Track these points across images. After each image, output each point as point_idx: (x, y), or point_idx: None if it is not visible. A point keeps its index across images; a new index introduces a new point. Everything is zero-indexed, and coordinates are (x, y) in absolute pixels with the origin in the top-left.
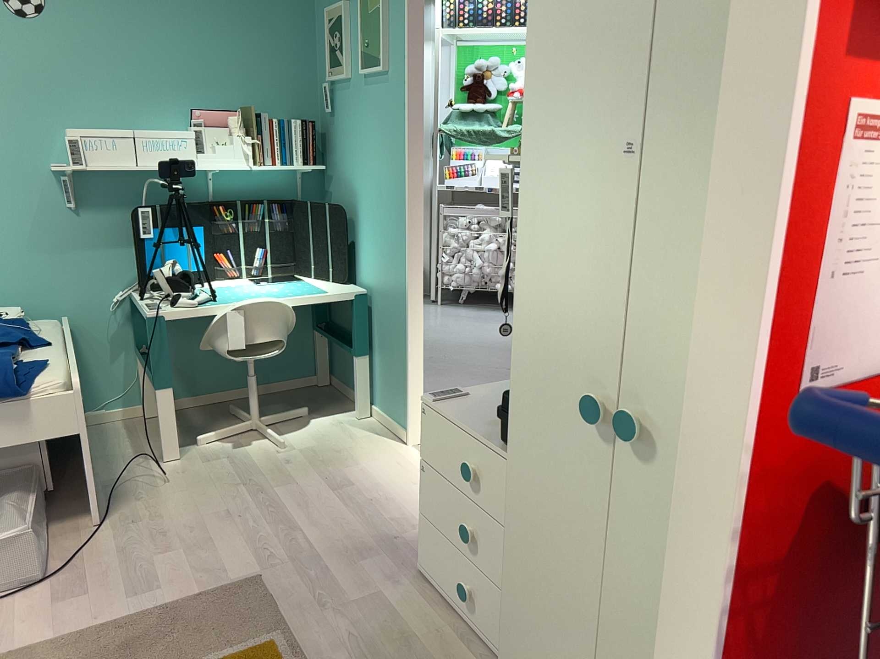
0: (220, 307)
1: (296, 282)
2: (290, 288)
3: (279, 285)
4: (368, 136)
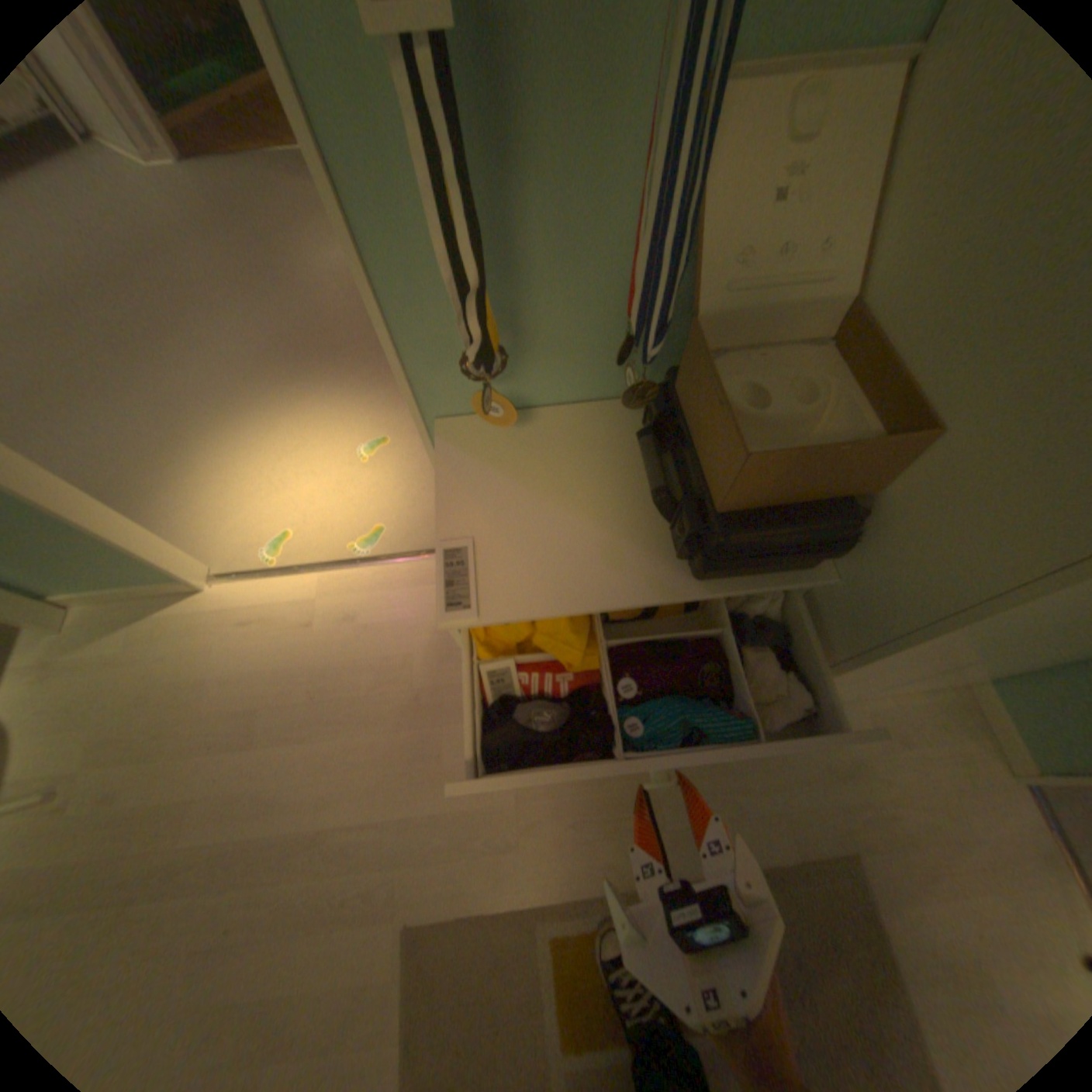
0: None
1: None
2: None
3: None
4: None
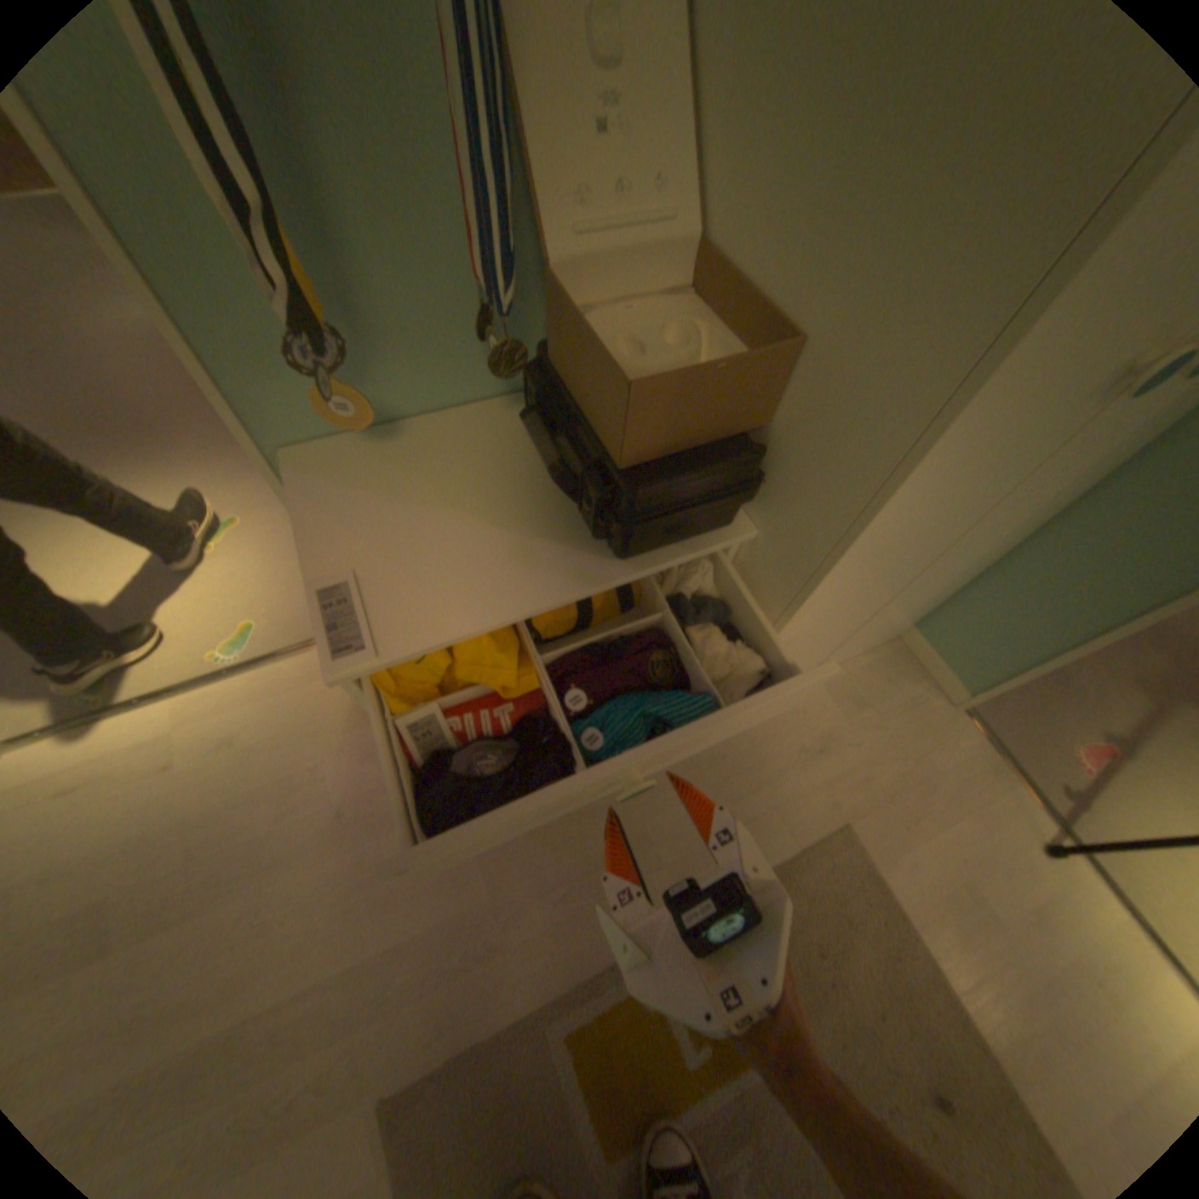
0: None
1: None
2: None
3: None
4: None
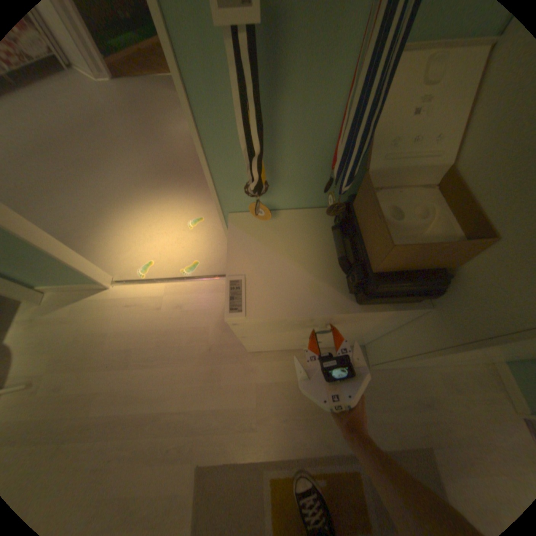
0: None
1: None
2: None
3: None
4: None
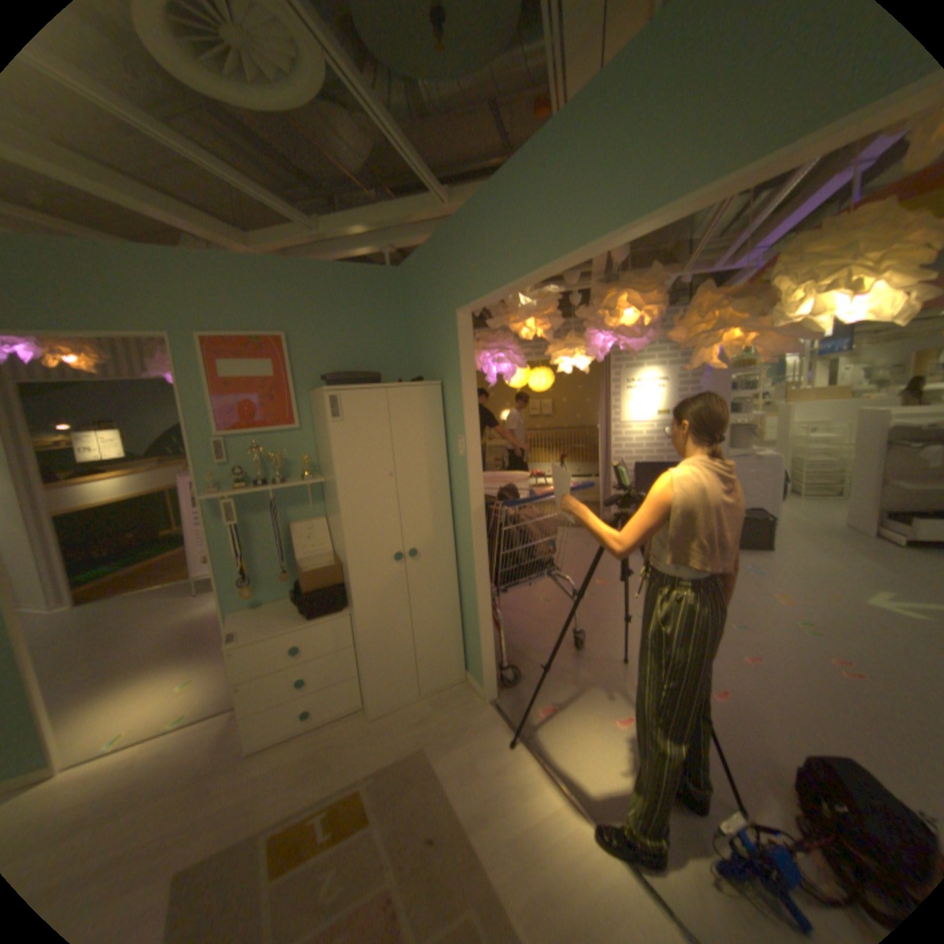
0: None
1: None
2: None
3: None
4: None
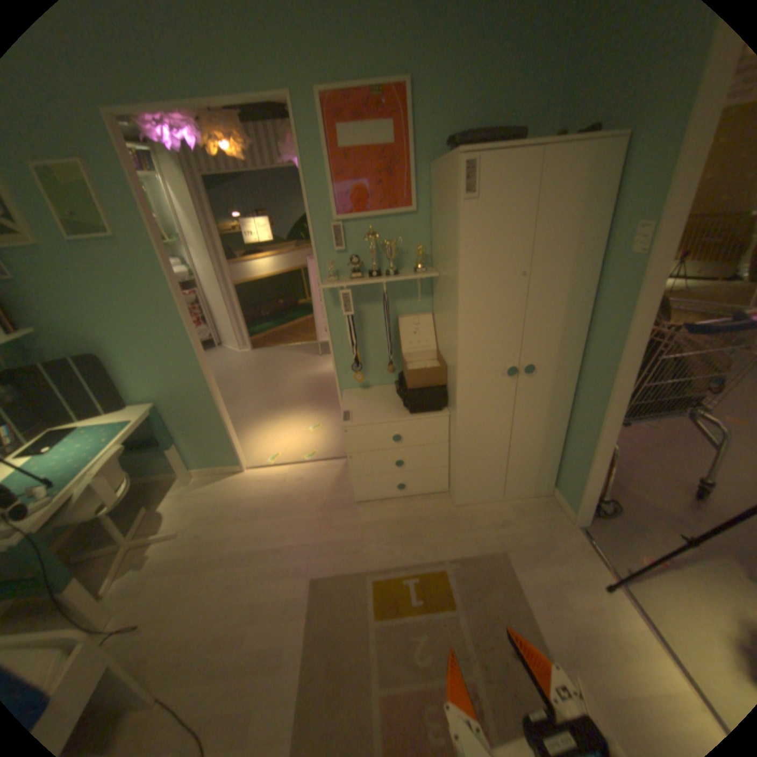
0: (71, 486)
1: (61, 434)
2: (87, 438)
3: (66, 443)
4: (99, 292)
